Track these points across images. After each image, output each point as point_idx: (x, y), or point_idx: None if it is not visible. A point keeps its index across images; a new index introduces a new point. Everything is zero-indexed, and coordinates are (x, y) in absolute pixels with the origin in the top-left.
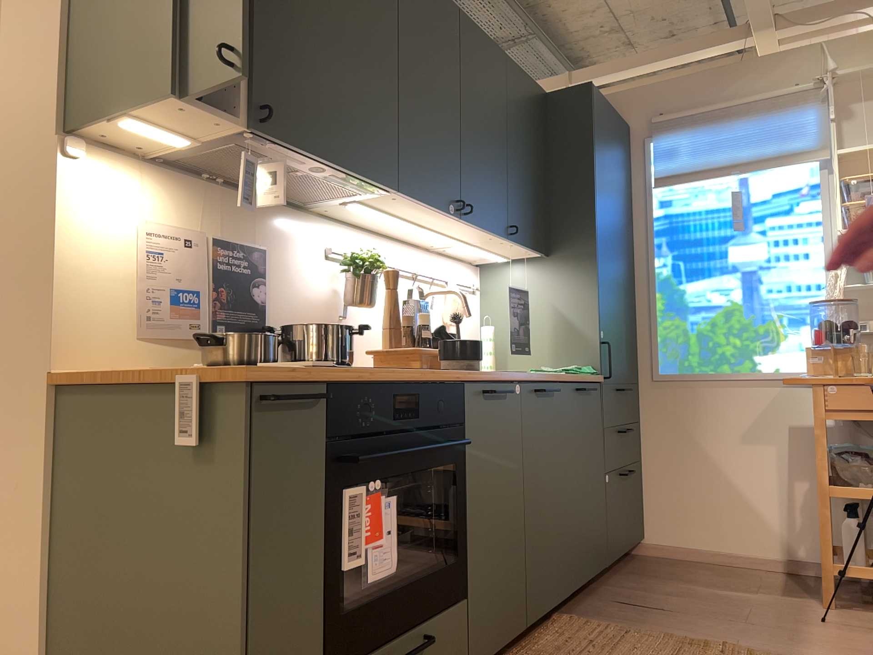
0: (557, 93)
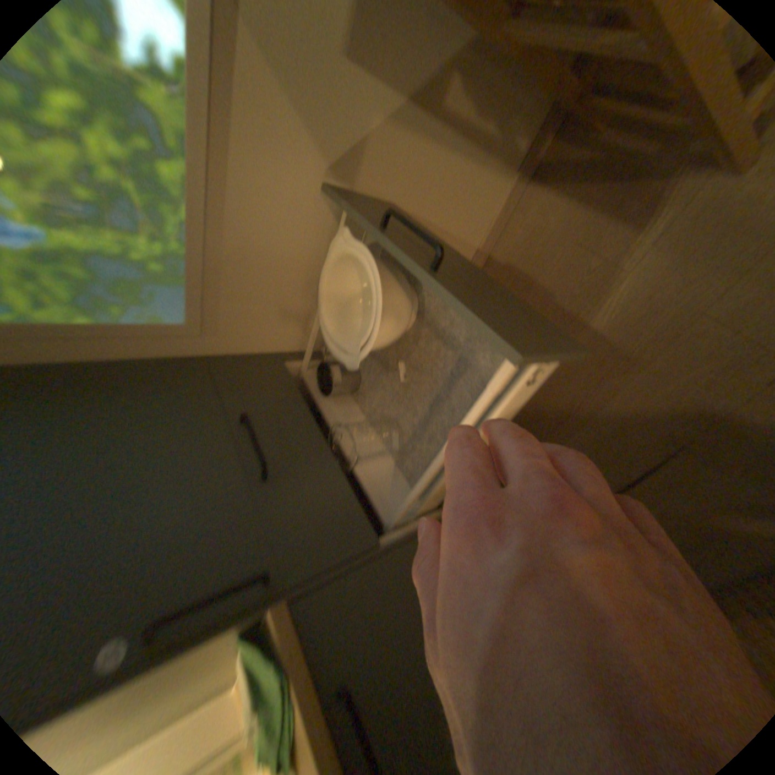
0: None
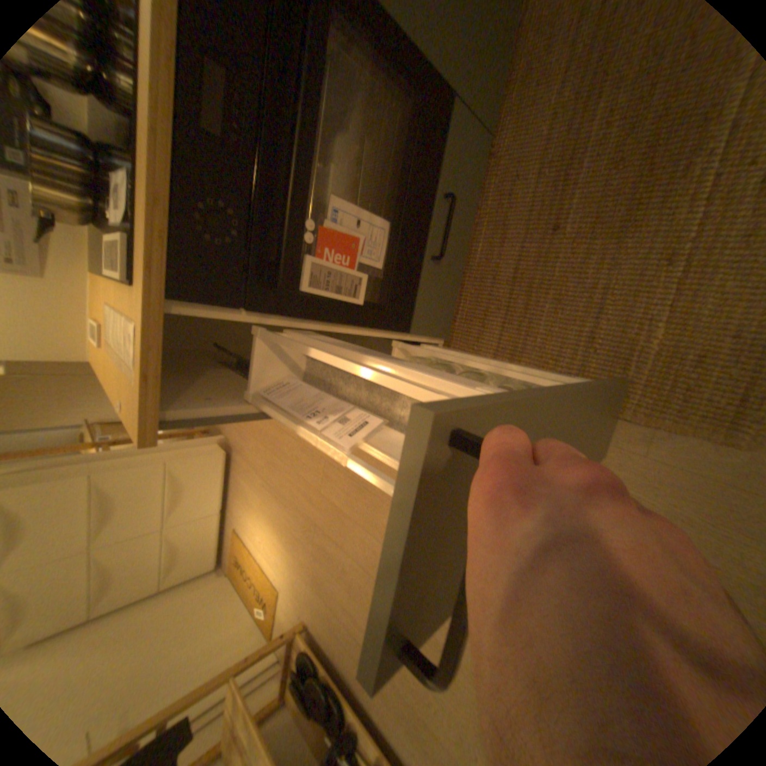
0: None
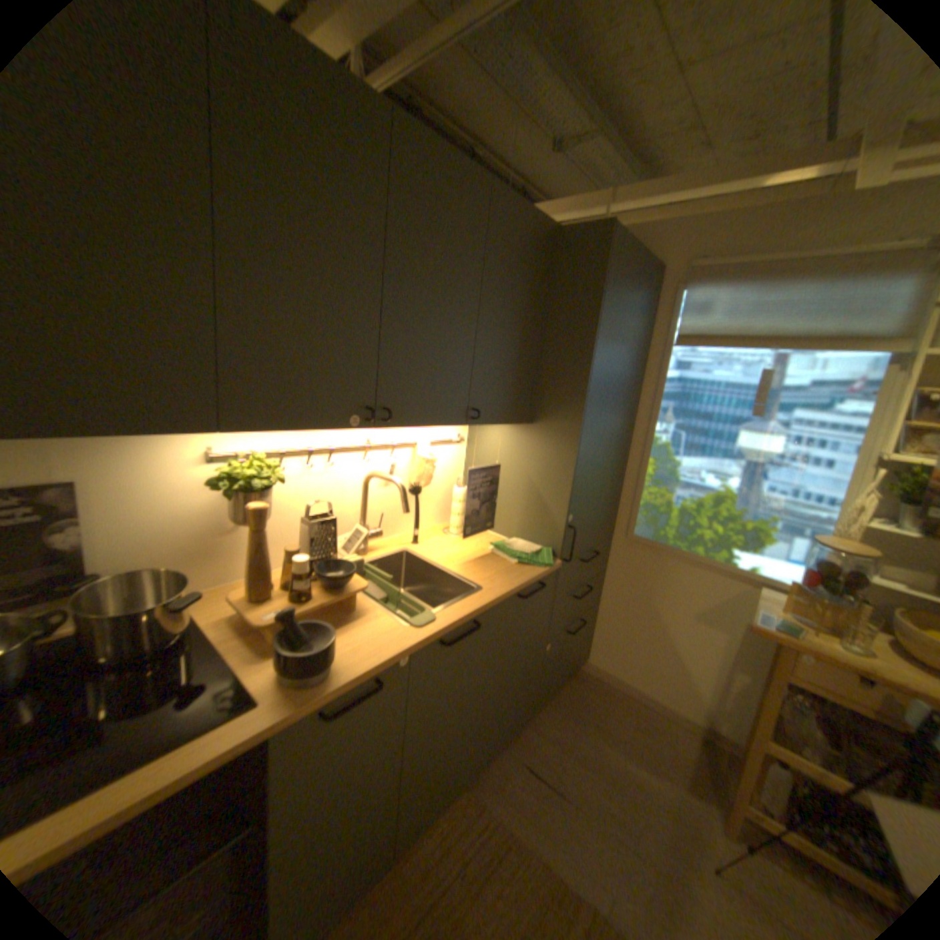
0: (572, 227)
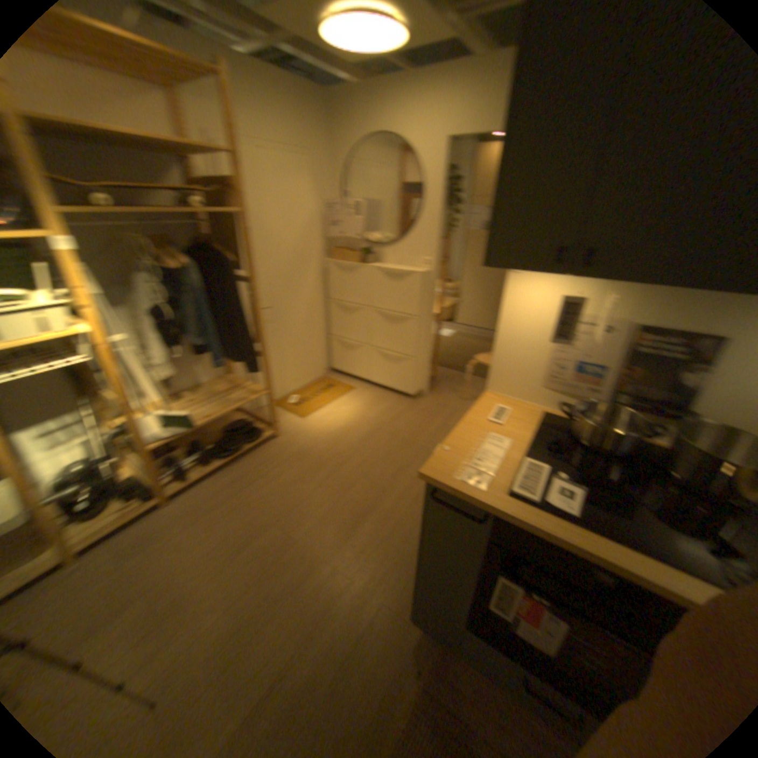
0: None
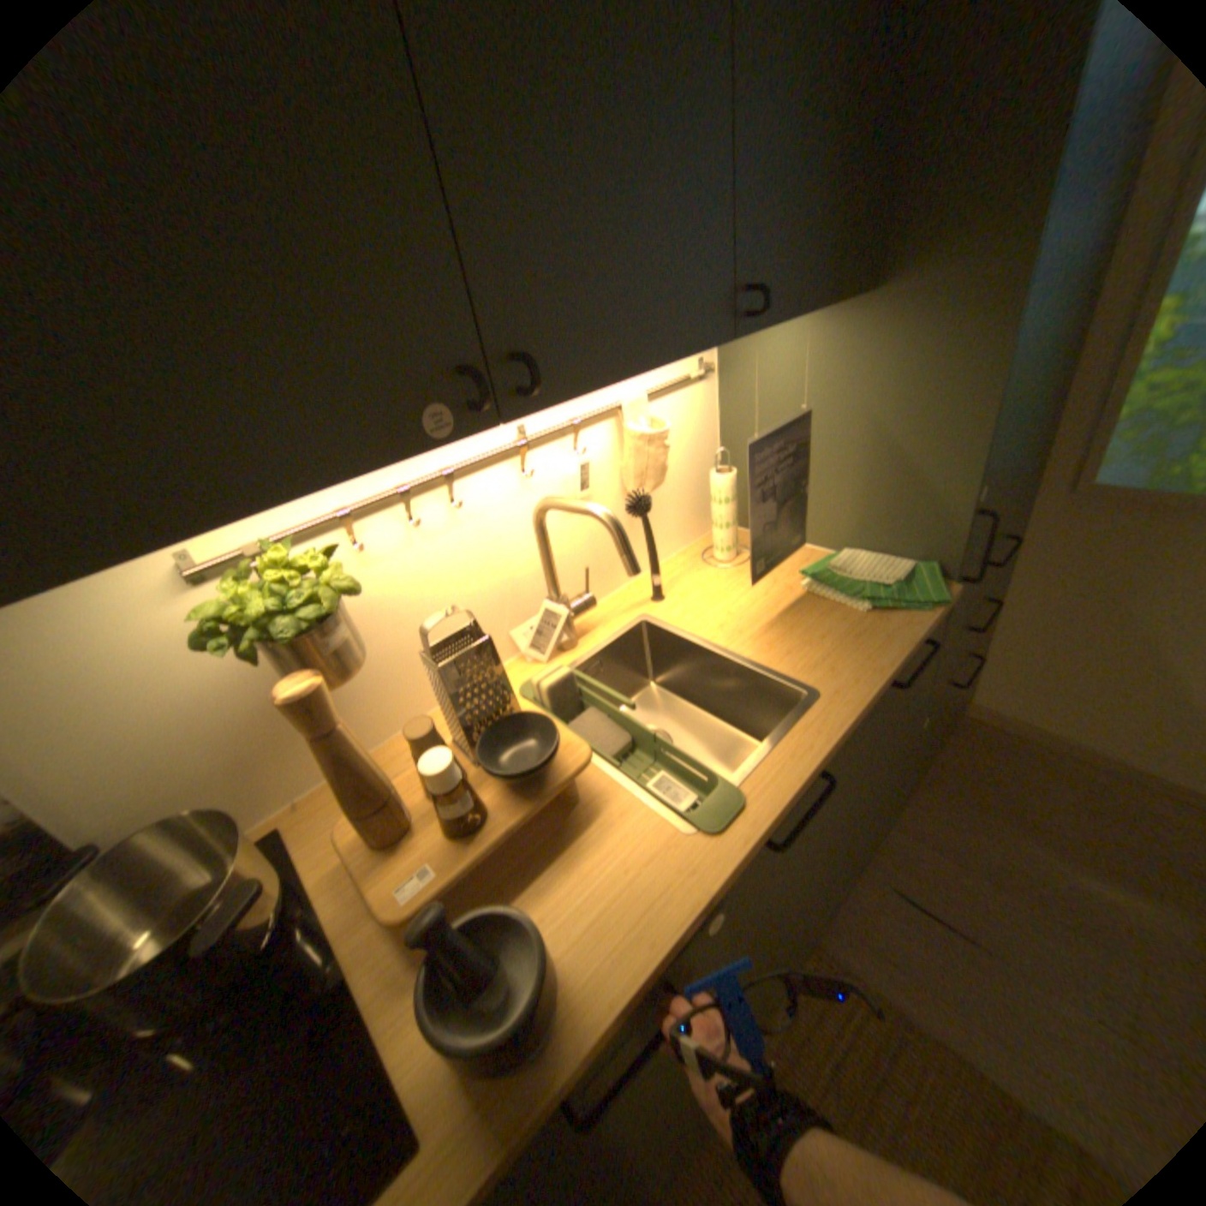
0: None
